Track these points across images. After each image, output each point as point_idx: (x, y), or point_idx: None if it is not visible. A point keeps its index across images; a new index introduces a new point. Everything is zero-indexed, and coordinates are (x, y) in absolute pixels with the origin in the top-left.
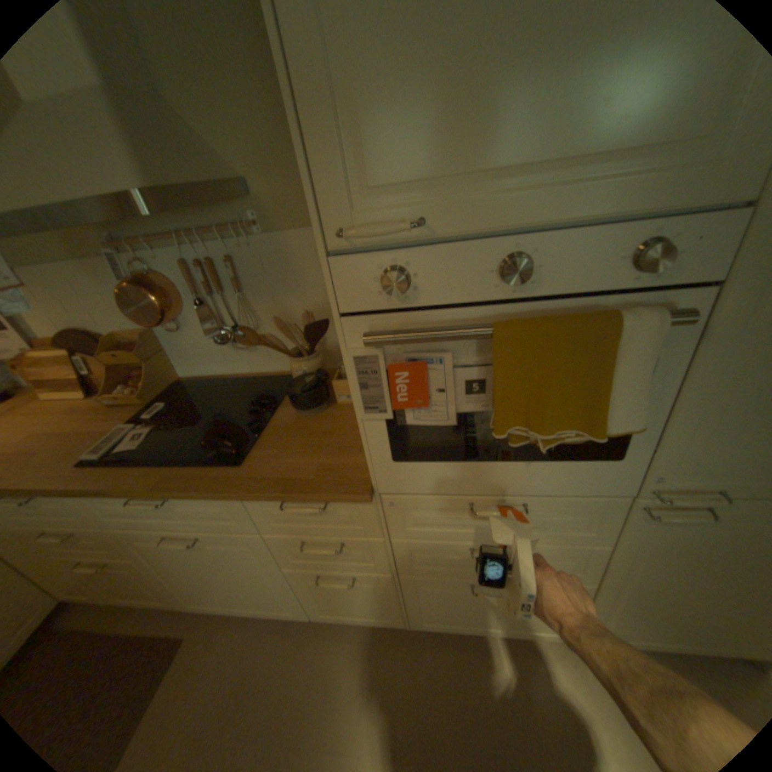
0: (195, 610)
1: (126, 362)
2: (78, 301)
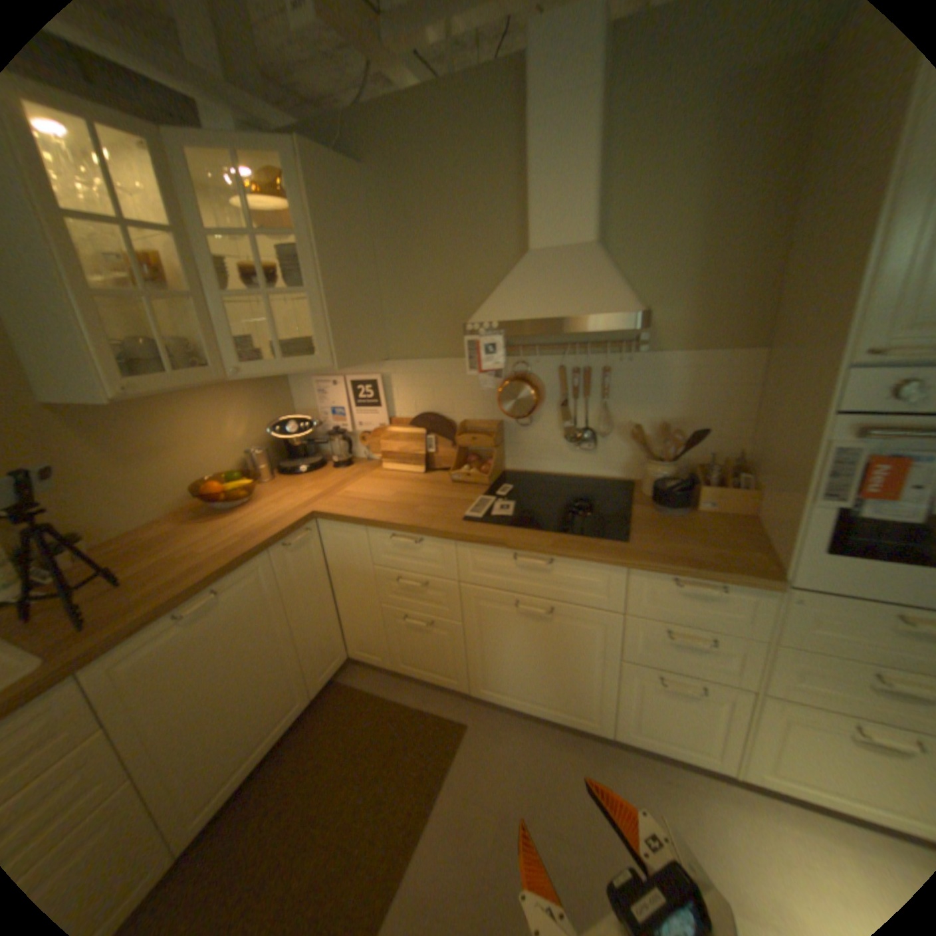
0: (488, 697)
1: (479, 445)
2: (450, 390)
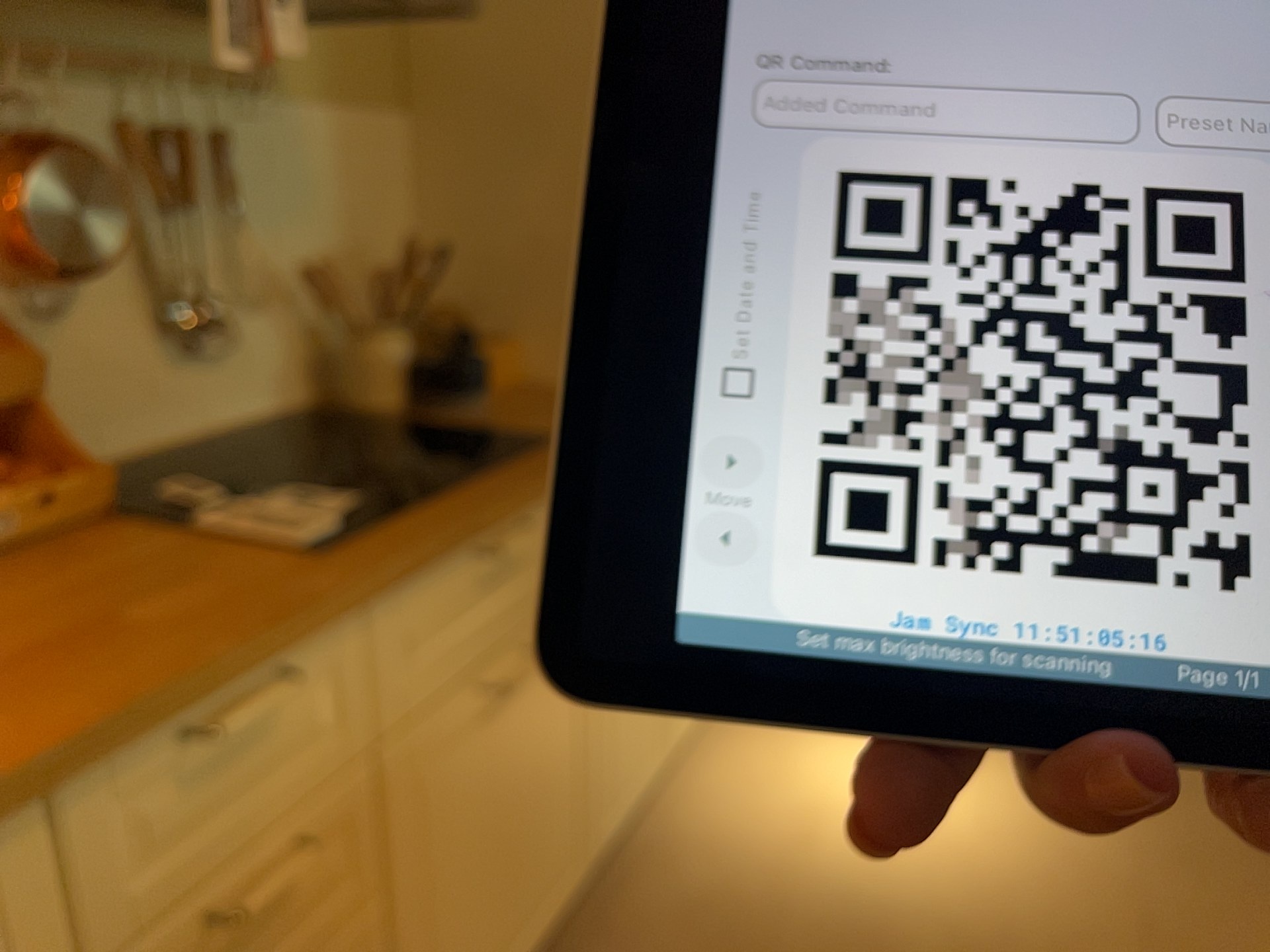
0: None
1: None
2: None
